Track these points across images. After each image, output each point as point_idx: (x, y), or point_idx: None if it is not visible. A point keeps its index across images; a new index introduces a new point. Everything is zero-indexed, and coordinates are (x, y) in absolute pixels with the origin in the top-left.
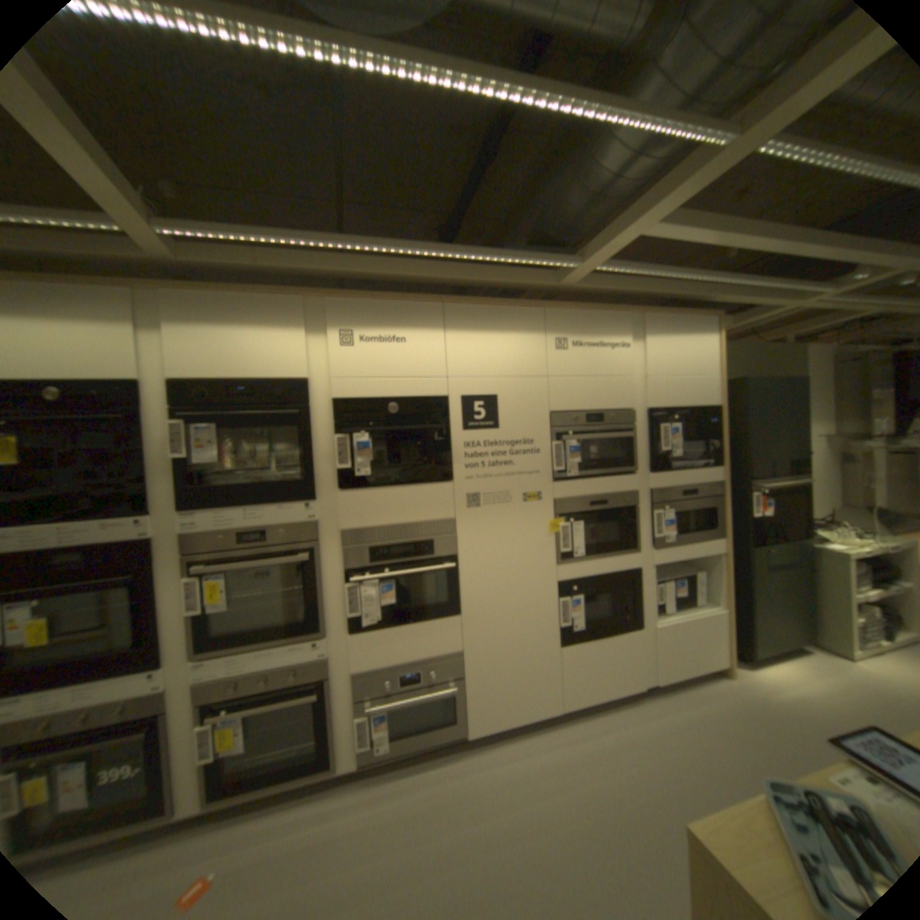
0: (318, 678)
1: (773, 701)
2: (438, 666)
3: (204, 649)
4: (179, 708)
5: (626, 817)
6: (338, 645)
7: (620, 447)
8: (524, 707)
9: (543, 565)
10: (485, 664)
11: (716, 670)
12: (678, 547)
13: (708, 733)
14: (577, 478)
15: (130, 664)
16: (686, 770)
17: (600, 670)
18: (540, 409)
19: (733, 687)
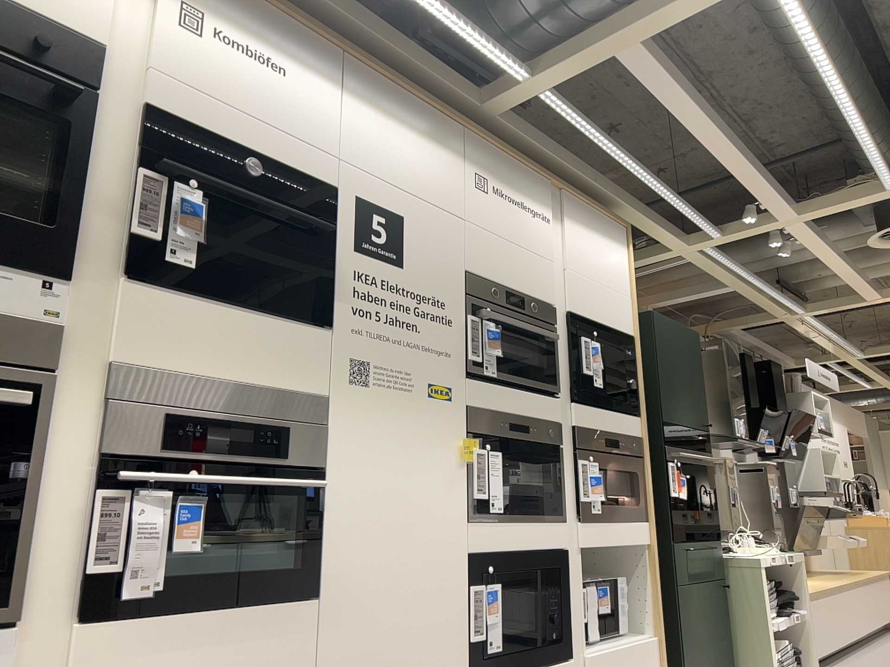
0: None
1: None
2: None
3: None
4: None
5: None
6: (45, 652)
7: (541, 354)
8: None
9: (451, 517)
10: None
11: None
12: (604, 522)
13: None
14: (494, 383)
15: None
16: None
17: None
18: (456, 261)
19: None
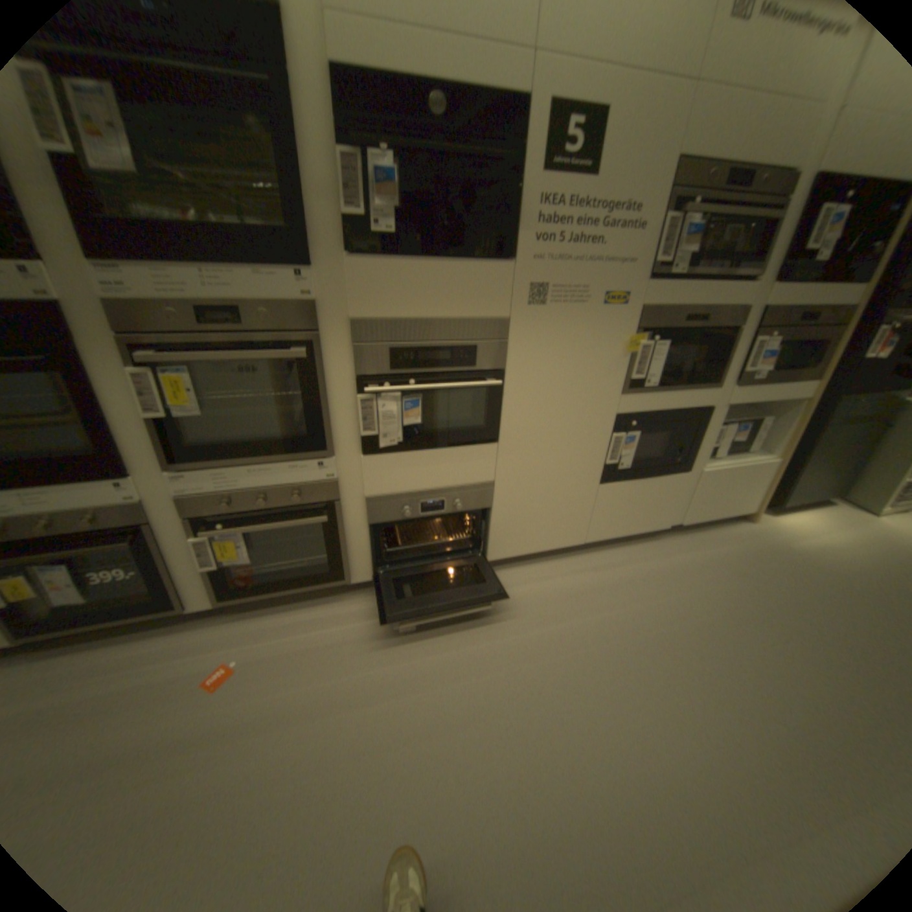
0: (329, 498)
1: (794, 547)
2: (465, 493)
3: (183, 458)
4: (167, 518)
5: (644, 643)
6: (351, 465)
7: (755, 235)
8: (548, 535)
9: (606, 392)
10: (516, 494)
11: (743, 513)
12: (765, 385)
13: (726, 571)
14: (682, 277)
15: (88, 469)
16: (704, 604)
17: (633, 507)
18: (669, 148)
19: (754, 530)
